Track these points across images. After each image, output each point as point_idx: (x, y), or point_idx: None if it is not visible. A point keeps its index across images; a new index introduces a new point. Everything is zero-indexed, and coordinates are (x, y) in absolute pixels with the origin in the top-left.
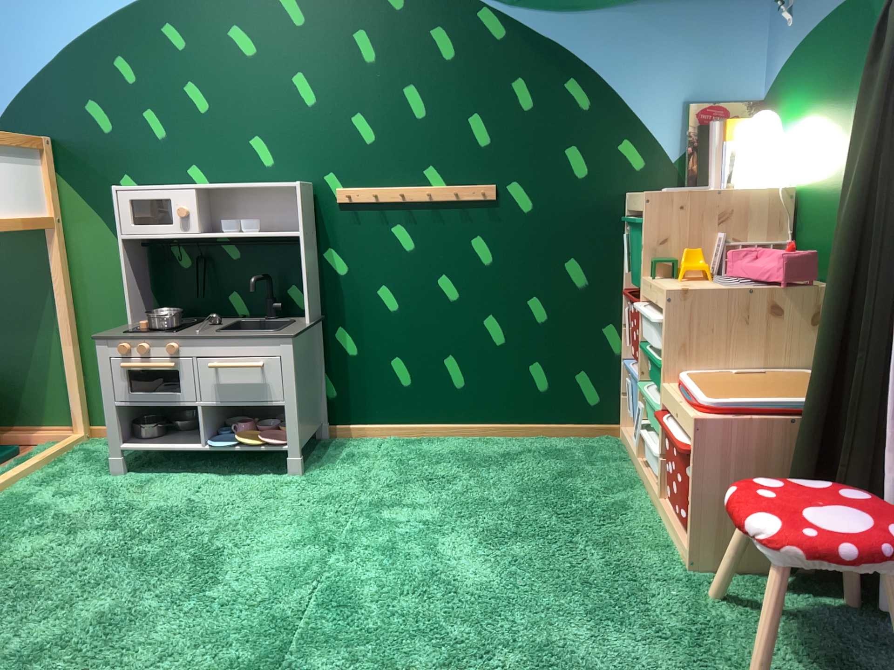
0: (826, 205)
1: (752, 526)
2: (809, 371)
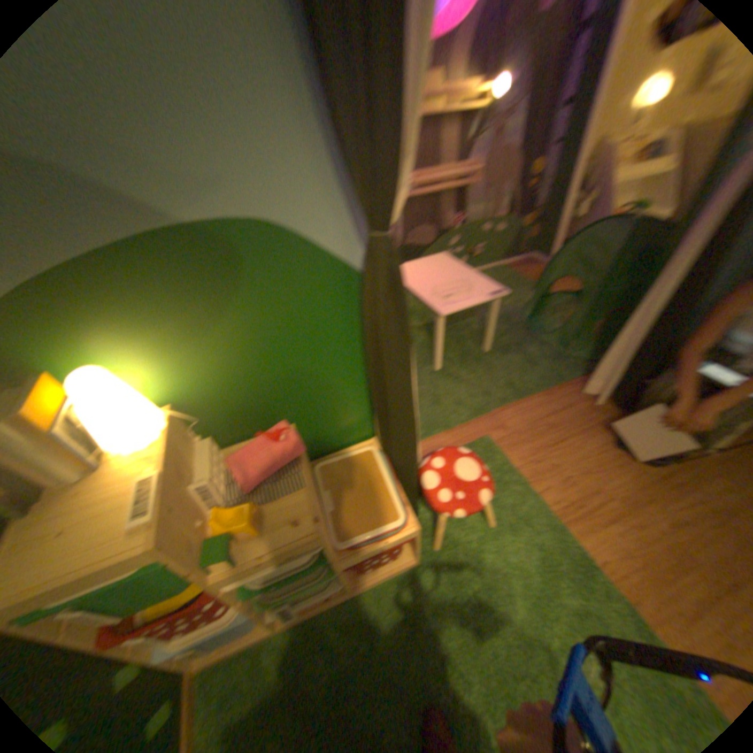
0: (237, 392)
1: (487, 503)
2: (311, 467)
